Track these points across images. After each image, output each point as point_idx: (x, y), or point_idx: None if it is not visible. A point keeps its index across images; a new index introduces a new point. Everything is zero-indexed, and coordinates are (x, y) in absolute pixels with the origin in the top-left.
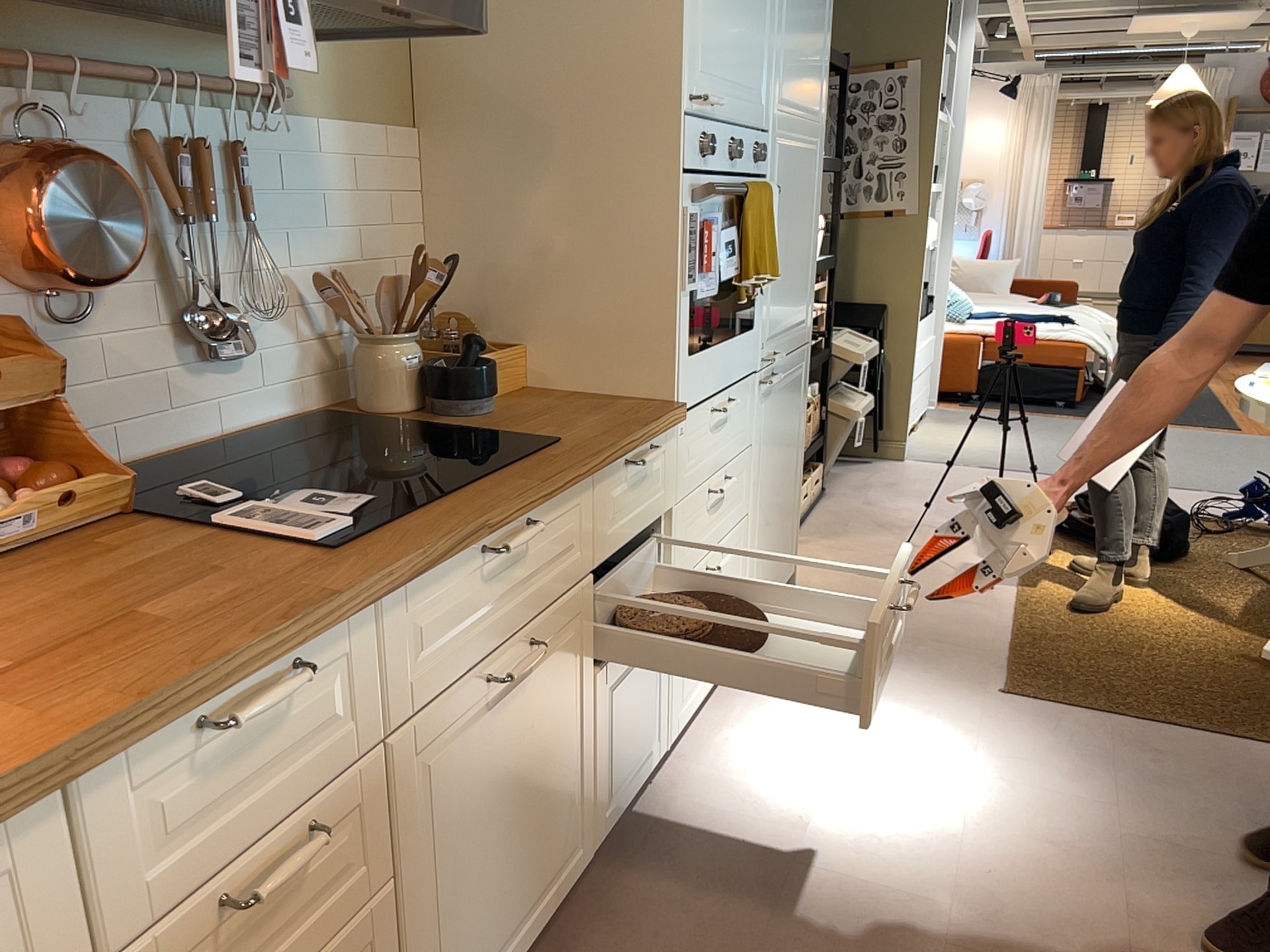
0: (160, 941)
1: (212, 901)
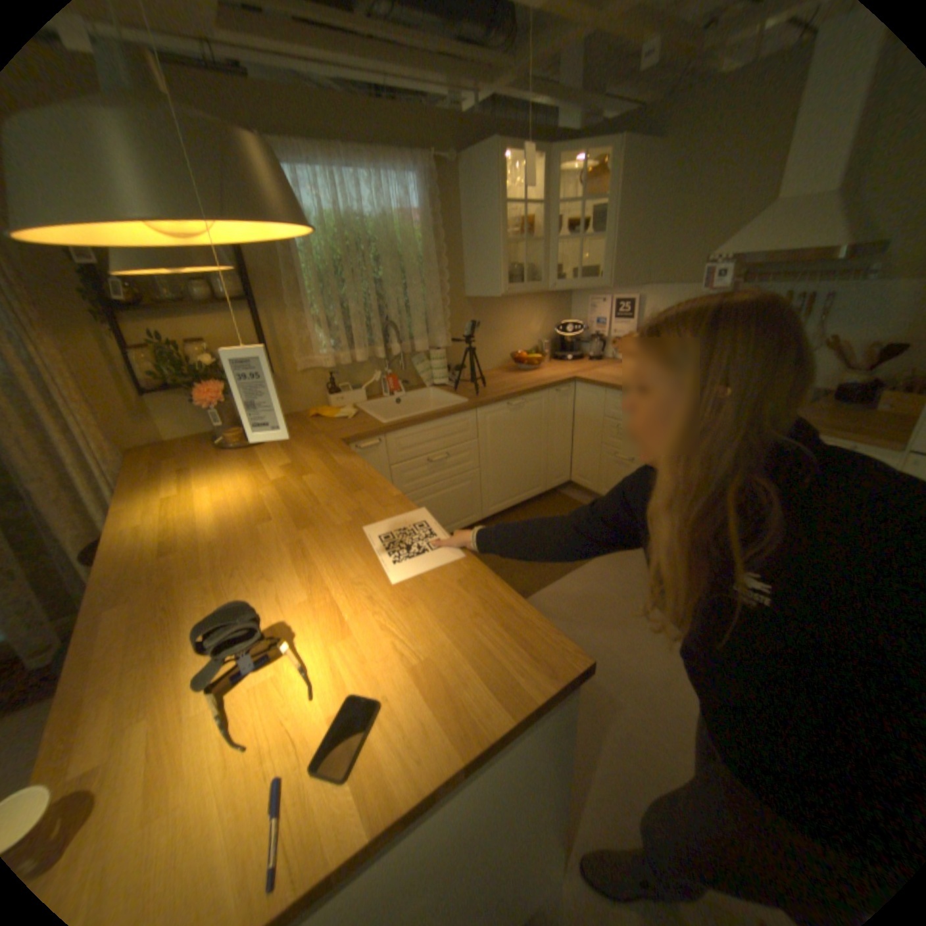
0: (611, 423)
1: (619, 425)
